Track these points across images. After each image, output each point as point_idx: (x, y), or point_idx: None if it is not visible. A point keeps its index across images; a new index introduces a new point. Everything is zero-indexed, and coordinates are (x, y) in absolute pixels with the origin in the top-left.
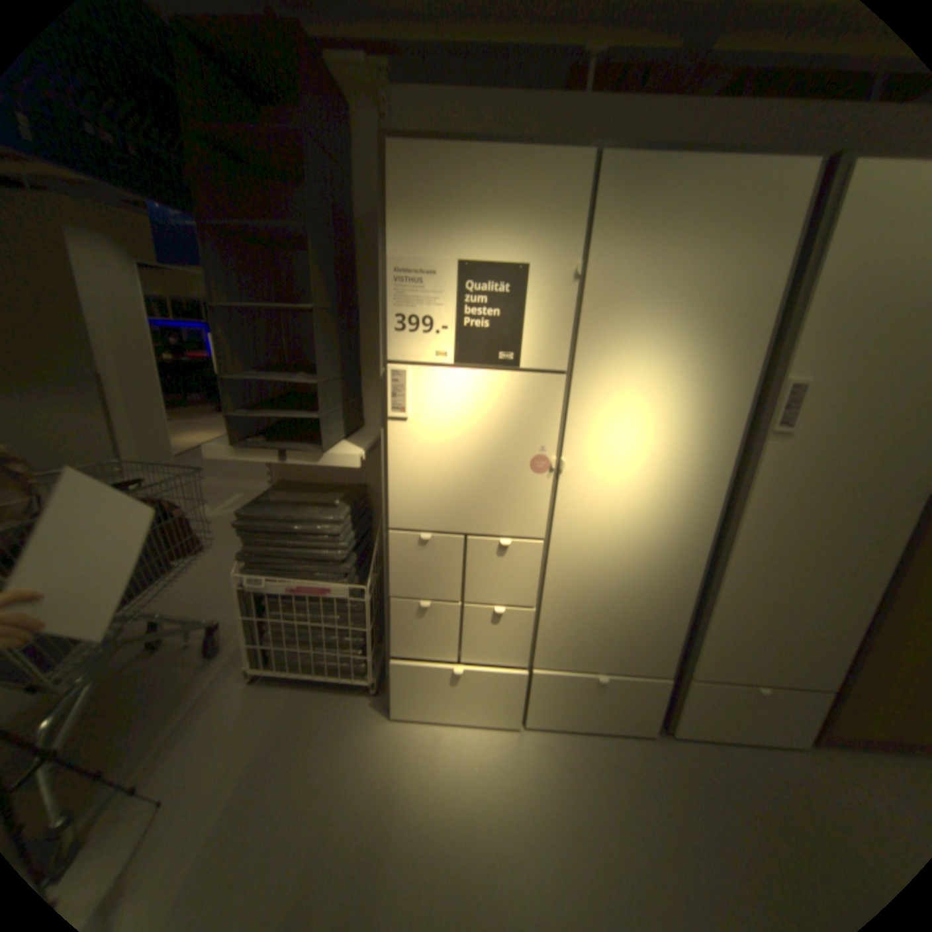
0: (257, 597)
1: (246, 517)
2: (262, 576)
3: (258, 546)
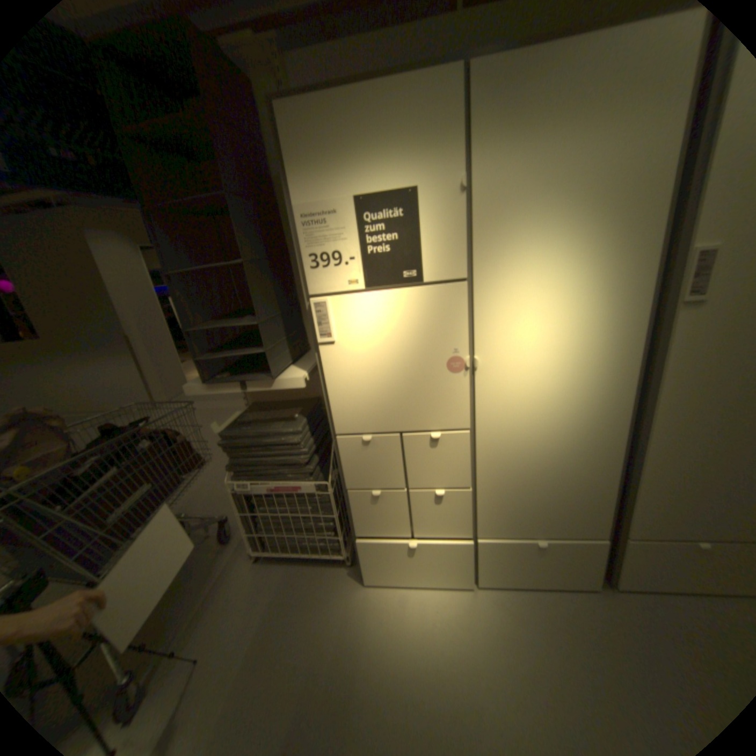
0: (248, 497)
1: (228, 436)
2: (248, 481)
3: (240, 458)
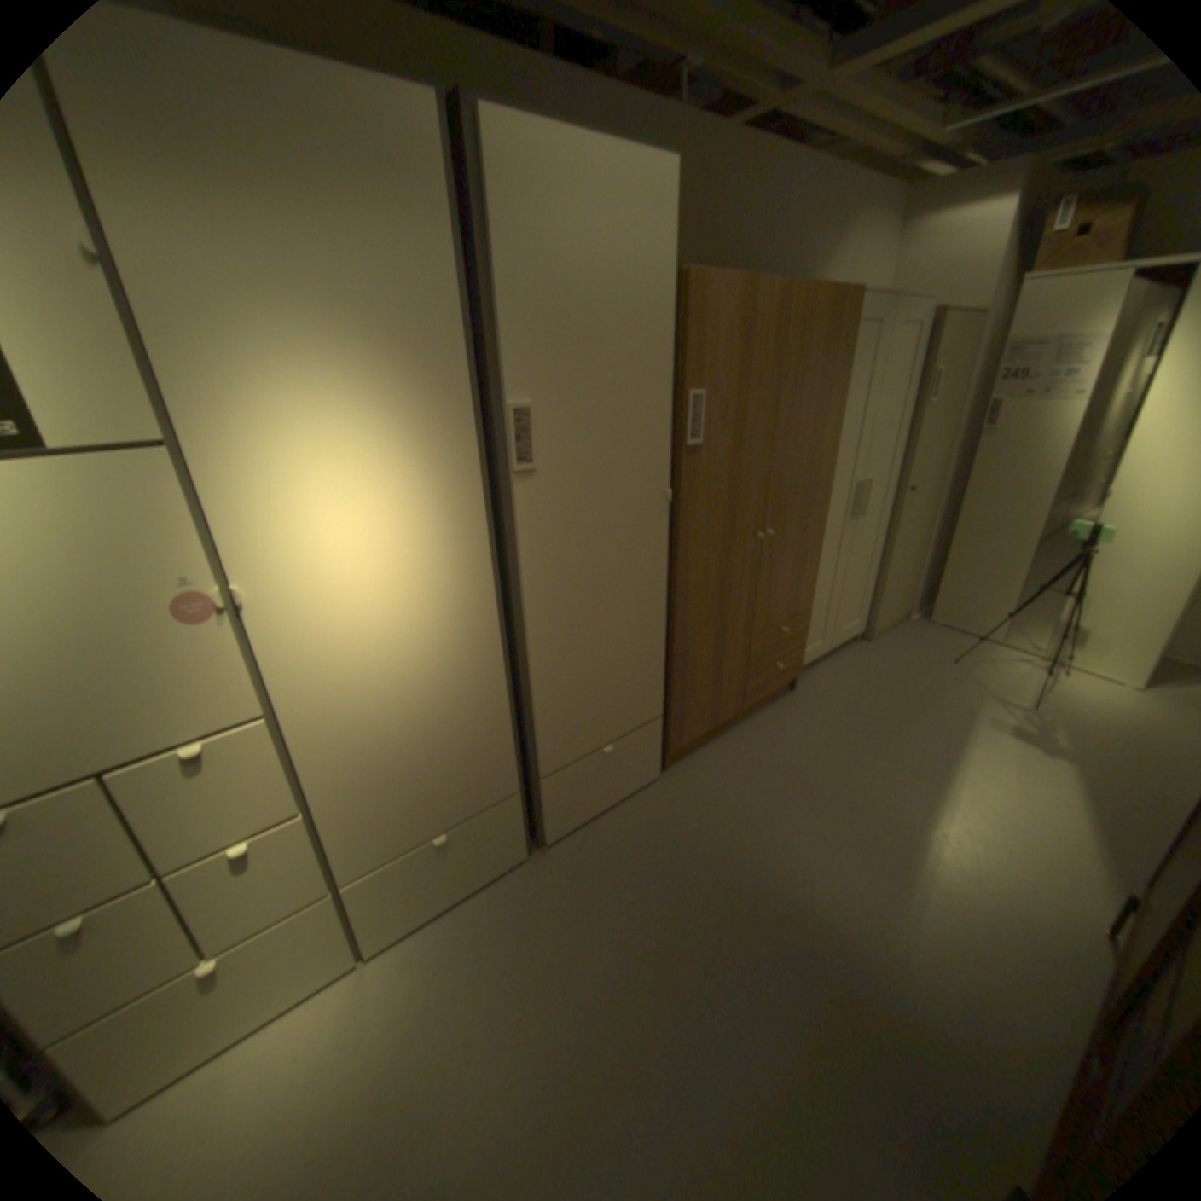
0: None
1: None
2: None
3: None
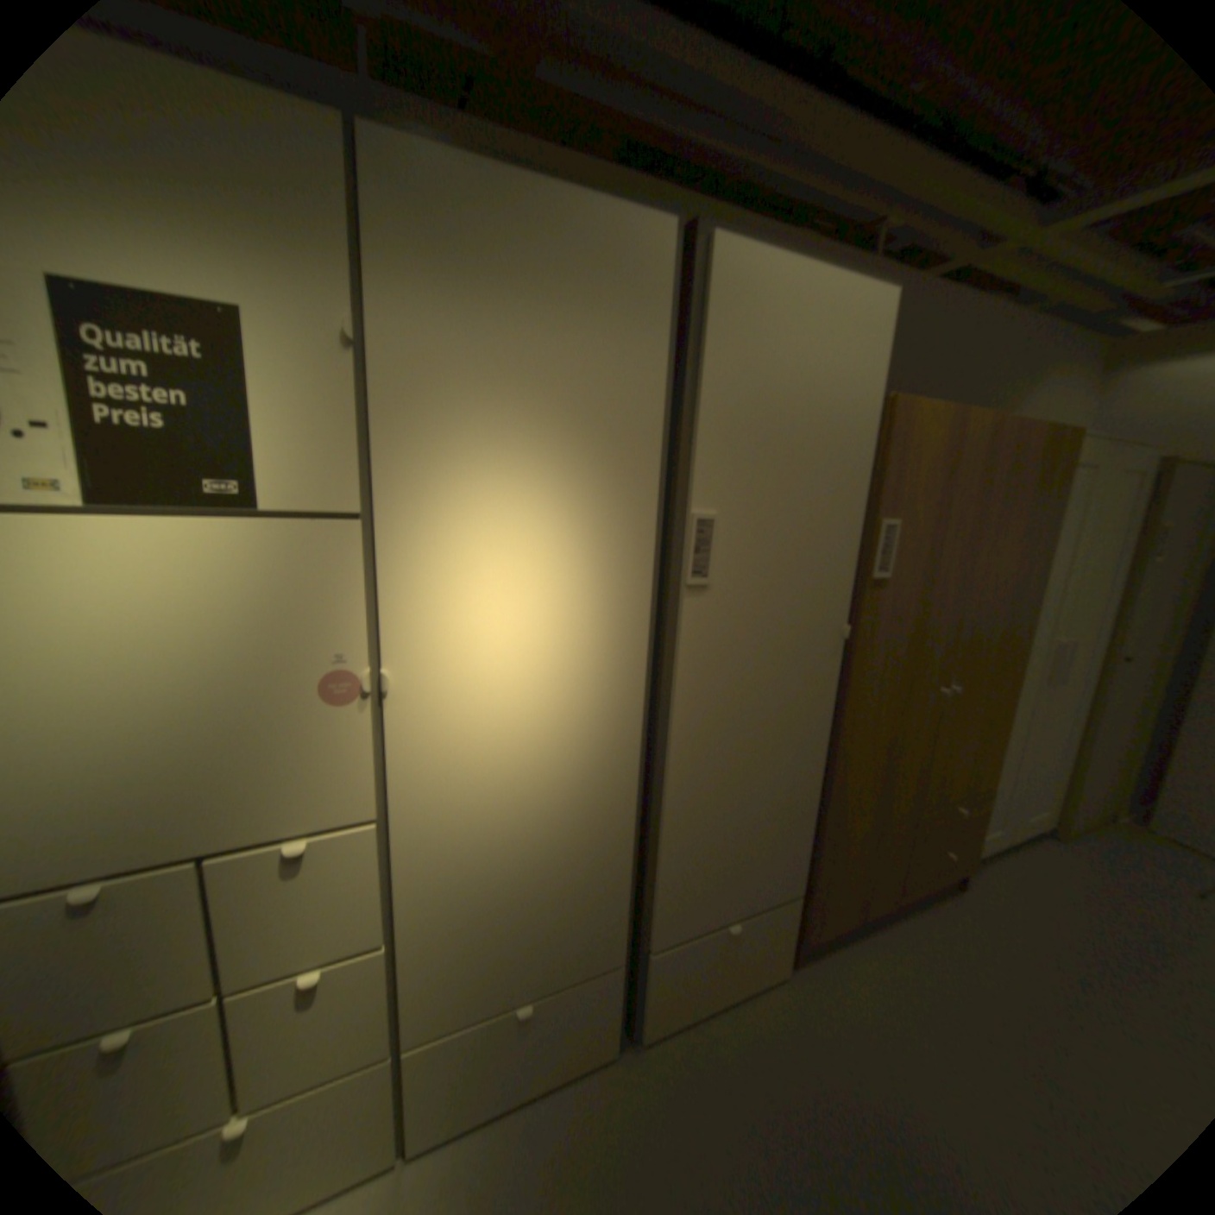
0: None
1: None
2: None
3: None
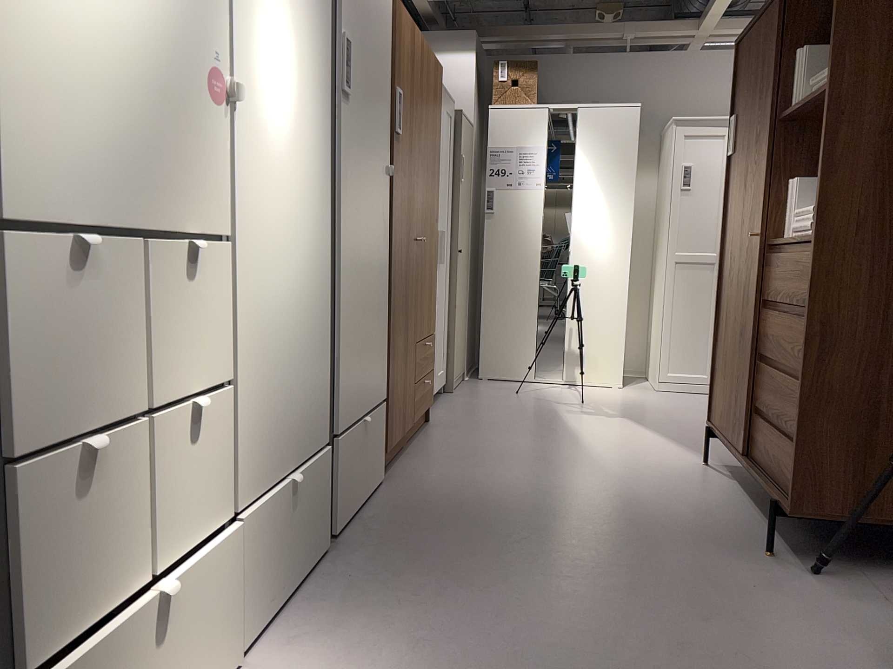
0: None
1: None
2: None
3: None
